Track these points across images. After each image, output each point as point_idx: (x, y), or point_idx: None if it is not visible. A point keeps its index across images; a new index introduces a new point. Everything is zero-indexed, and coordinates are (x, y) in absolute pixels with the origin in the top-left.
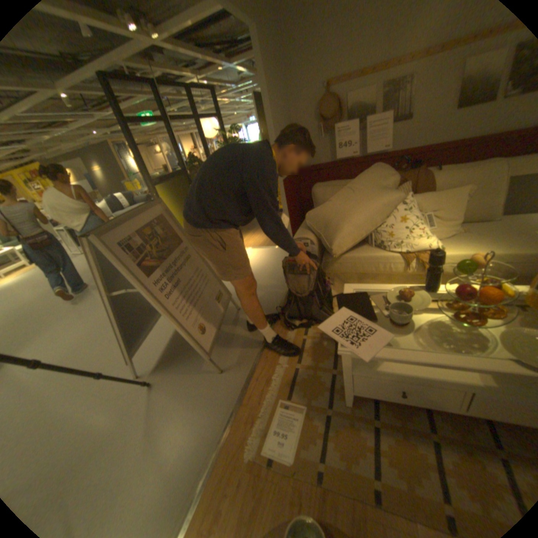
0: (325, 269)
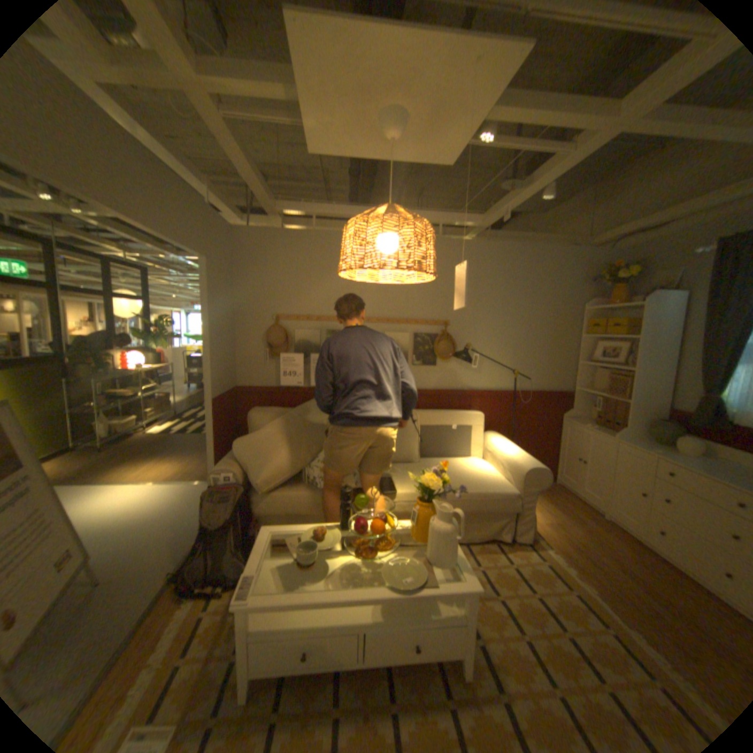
0: (248, 510)
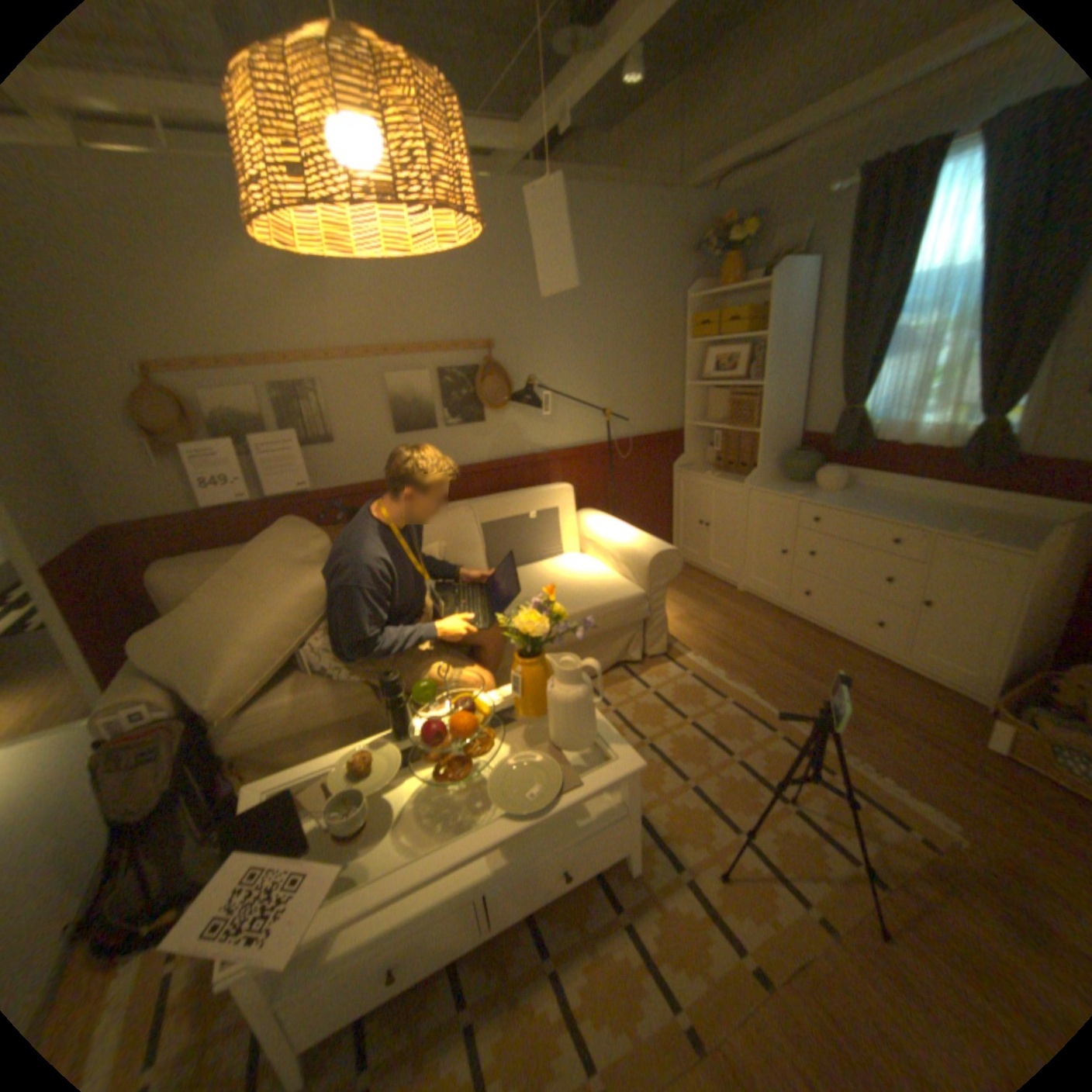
0: (206, 757)
